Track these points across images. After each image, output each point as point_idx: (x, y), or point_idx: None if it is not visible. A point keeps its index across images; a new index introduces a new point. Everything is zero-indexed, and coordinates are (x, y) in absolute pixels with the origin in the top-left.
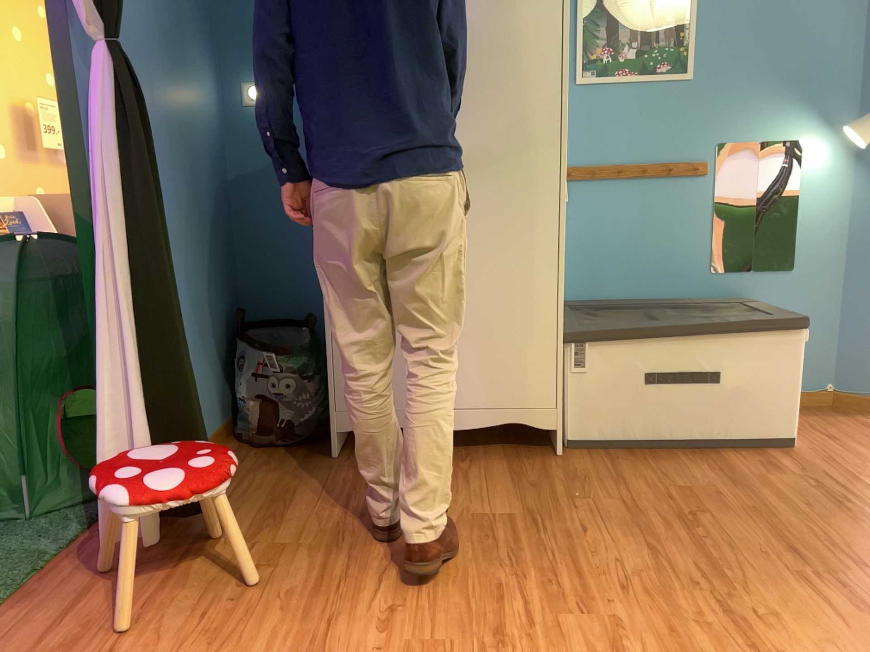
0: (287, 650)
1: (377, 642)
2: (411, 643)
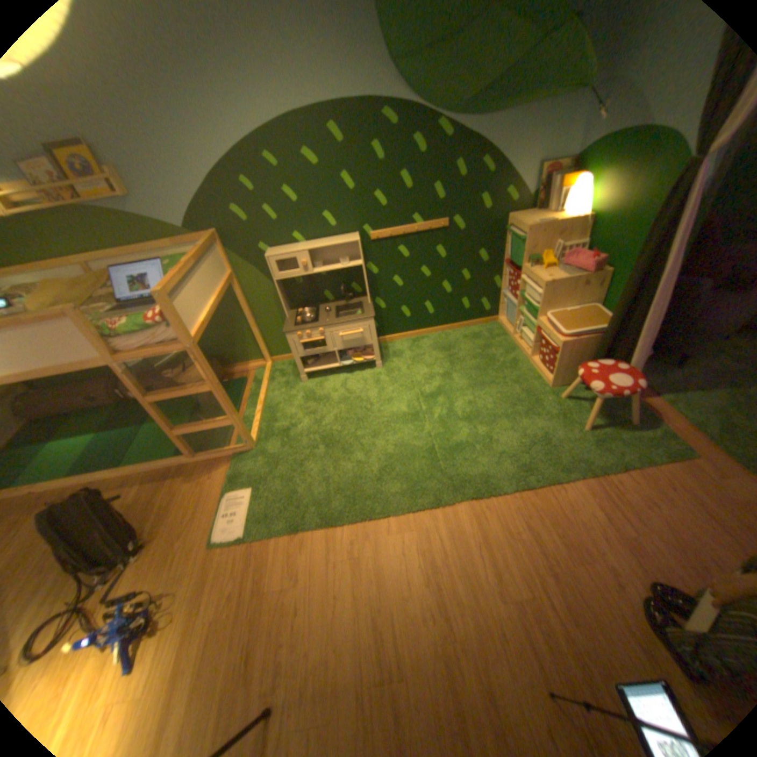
0: (641, 549)
1: (606, 563)
2: (589, 565)
